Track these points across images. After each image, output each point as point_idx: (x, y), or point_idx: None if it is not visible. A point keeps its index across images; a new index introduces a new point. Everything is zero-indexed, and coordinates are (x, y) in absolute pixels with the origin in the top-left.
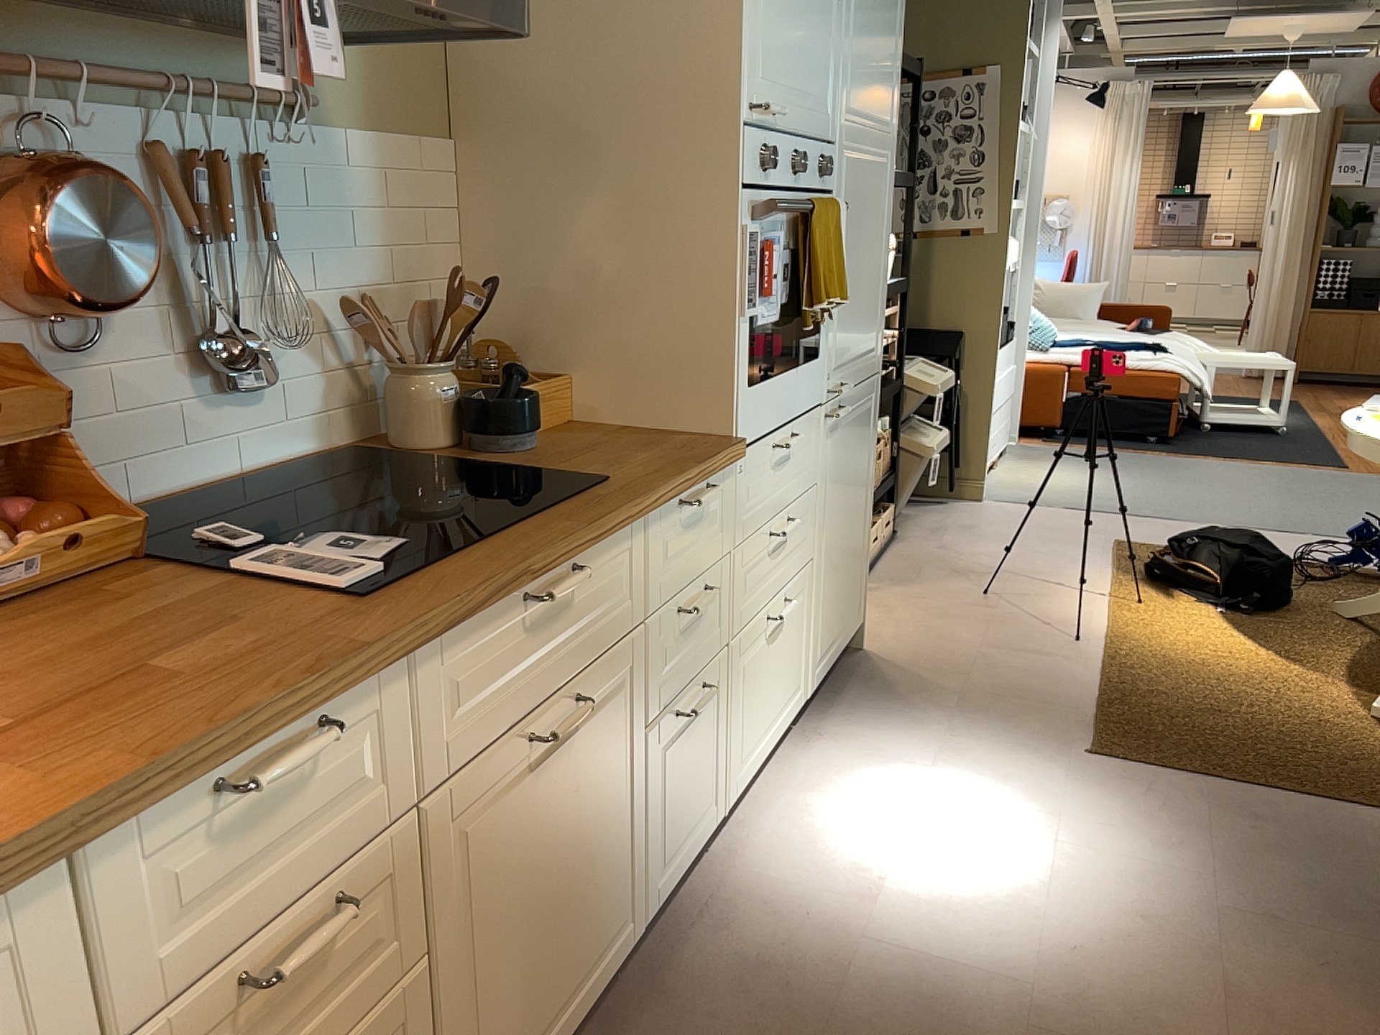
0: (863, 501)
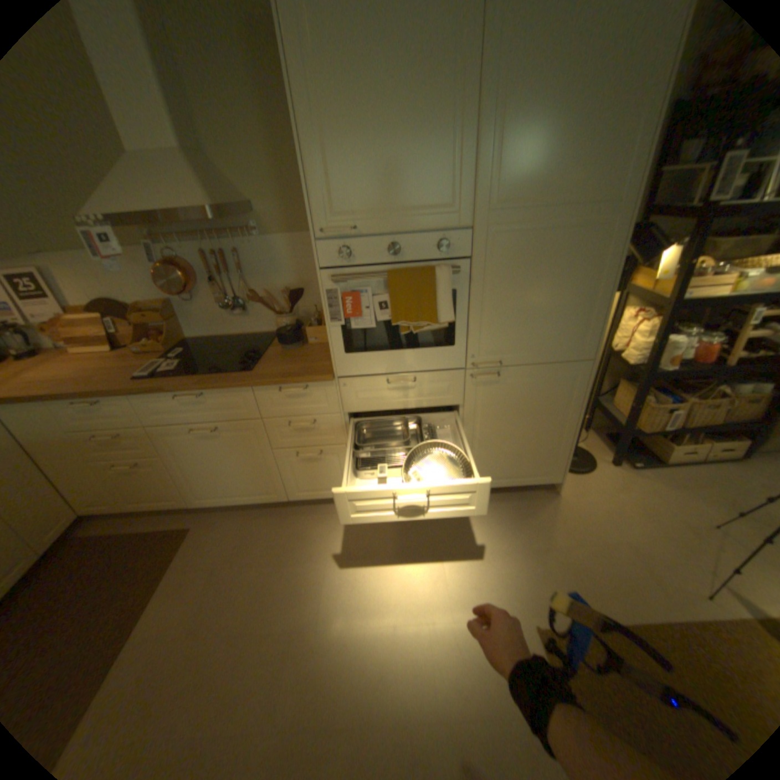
0: (554, 426)
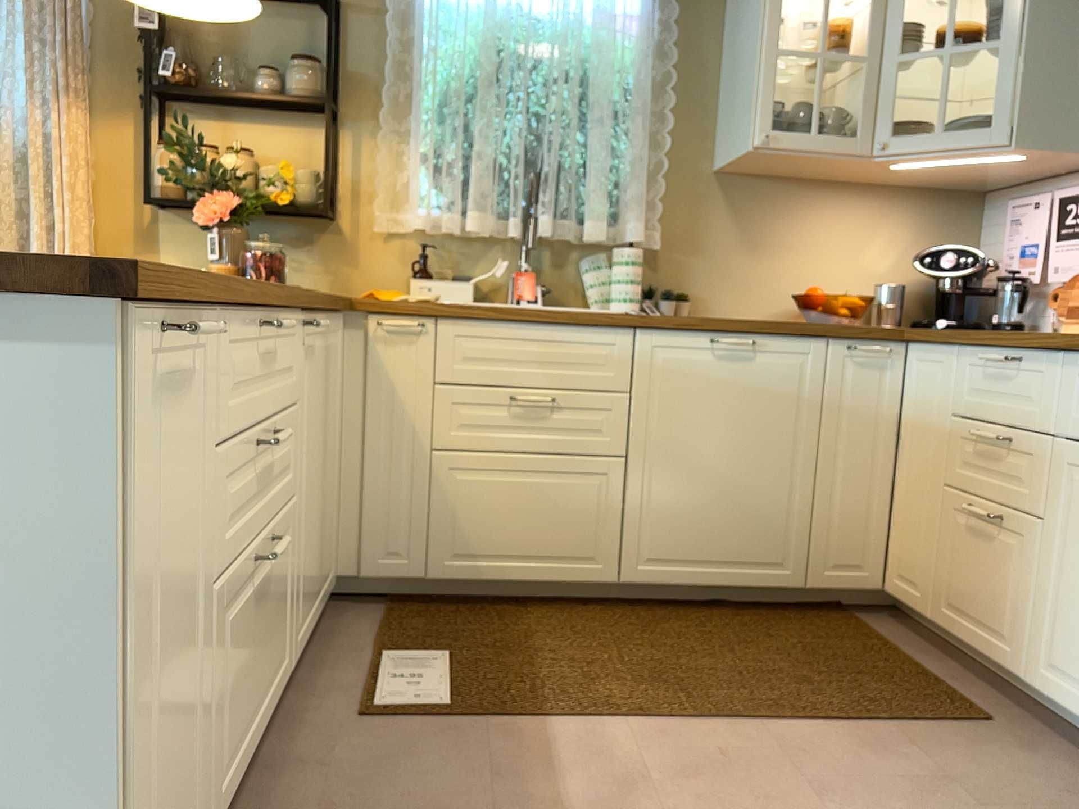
0: None
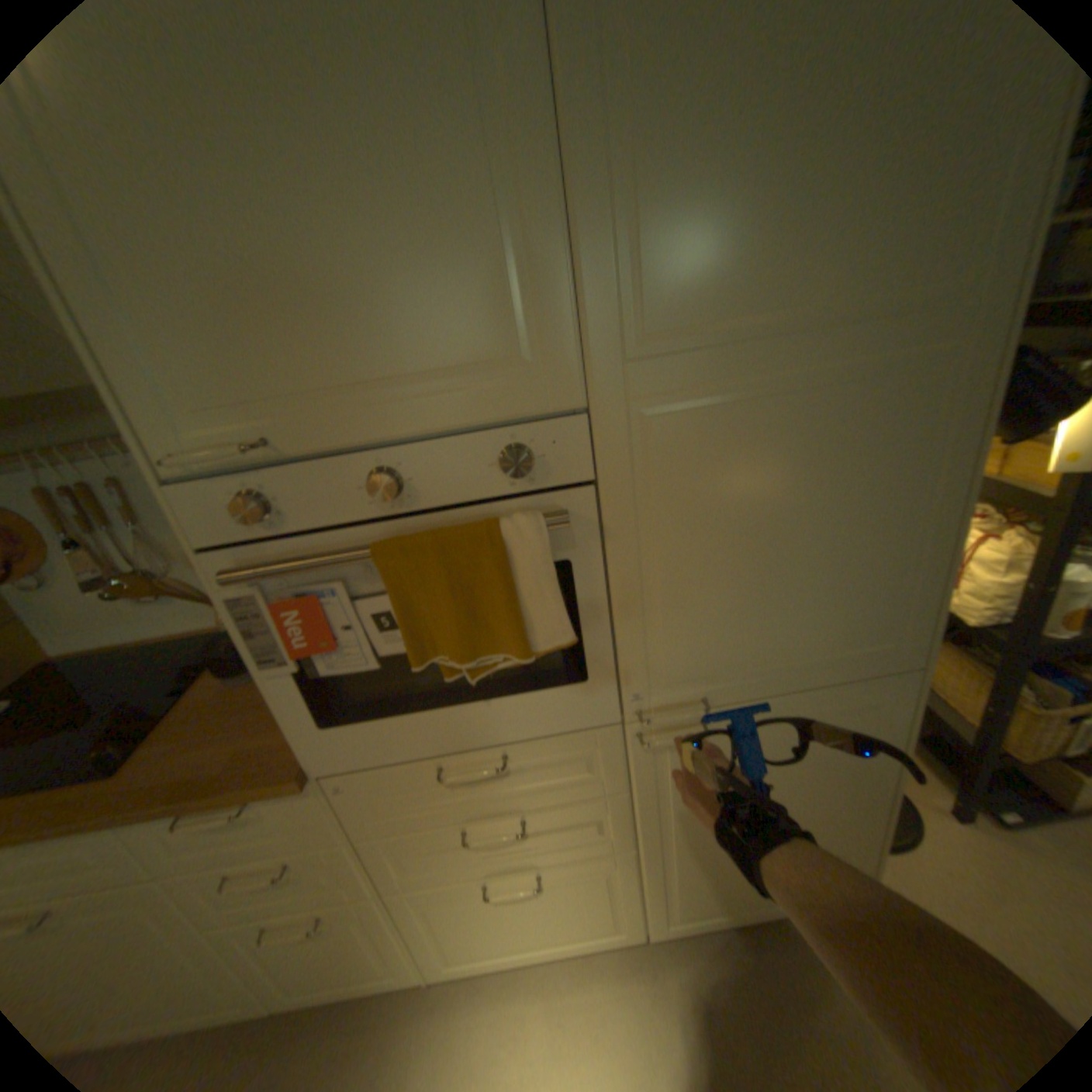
0: (845, 806)
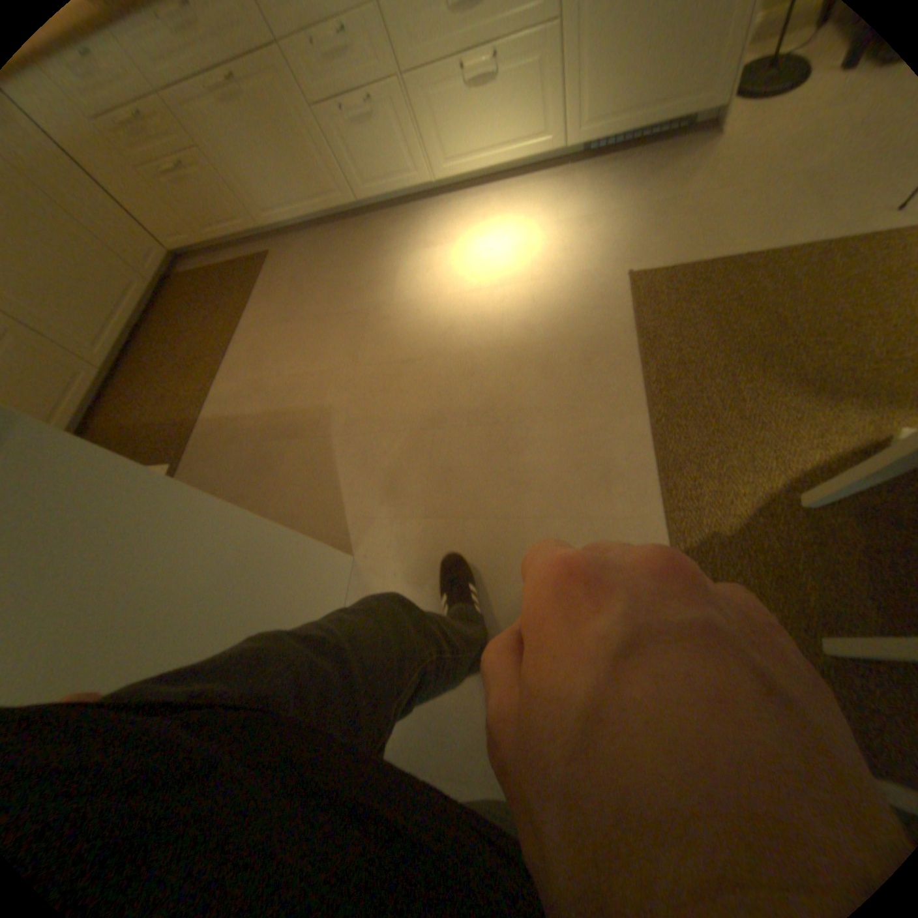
0: None
